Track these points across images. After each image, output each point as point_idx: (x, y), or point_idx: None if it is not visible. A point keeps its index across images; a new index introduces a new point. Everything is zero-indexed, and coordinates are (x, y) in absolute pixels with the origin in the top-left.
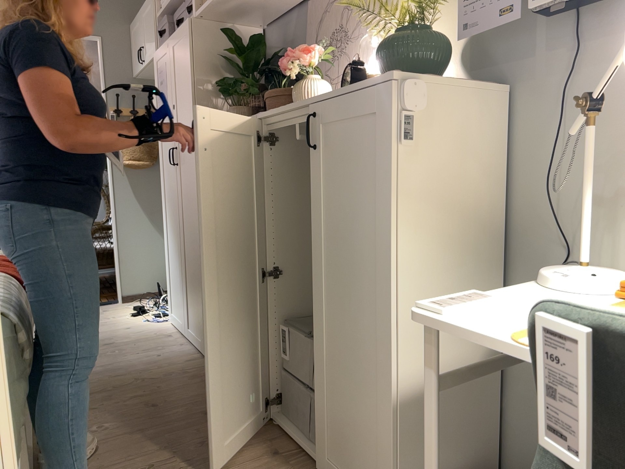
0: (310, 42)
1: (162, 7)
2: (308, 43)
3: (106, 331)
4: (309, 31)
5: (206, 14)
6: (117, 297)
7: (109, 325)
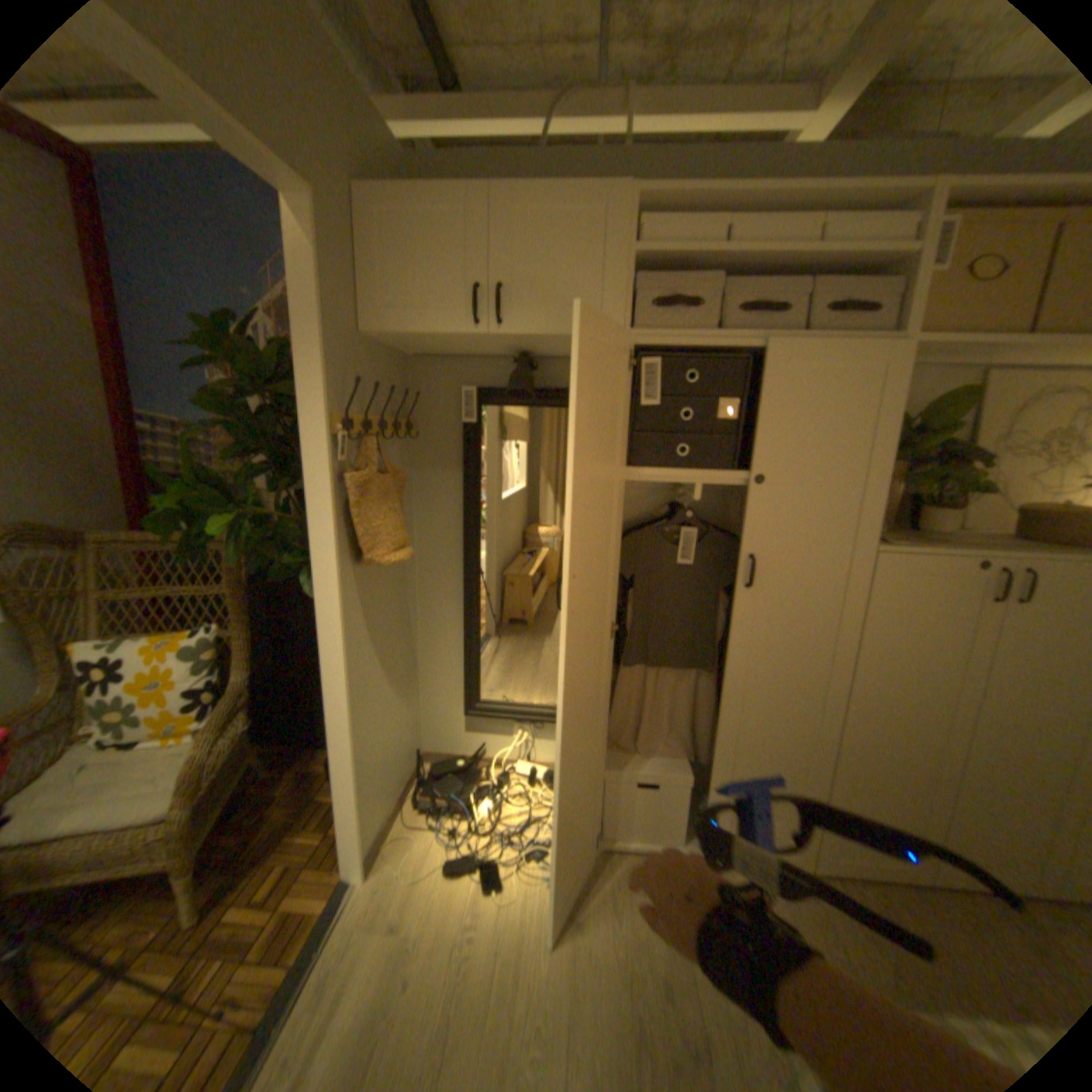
0: (992, 428)
1: (643, 233)
2: (983, 427)
3: (570, 970)
4: (986, 412)
5: (928, 346)
6: (340, 874)
7: (525, 954)
